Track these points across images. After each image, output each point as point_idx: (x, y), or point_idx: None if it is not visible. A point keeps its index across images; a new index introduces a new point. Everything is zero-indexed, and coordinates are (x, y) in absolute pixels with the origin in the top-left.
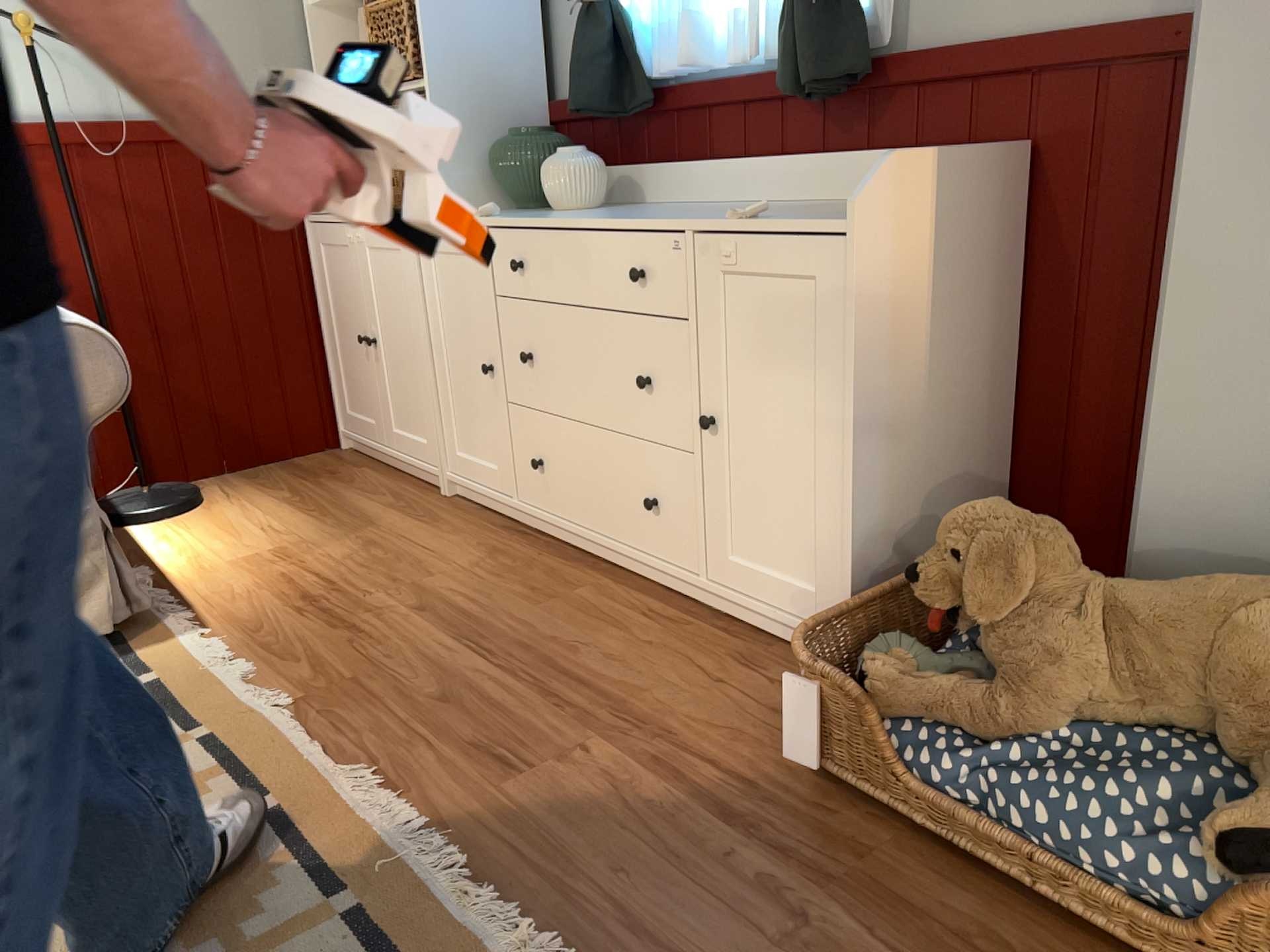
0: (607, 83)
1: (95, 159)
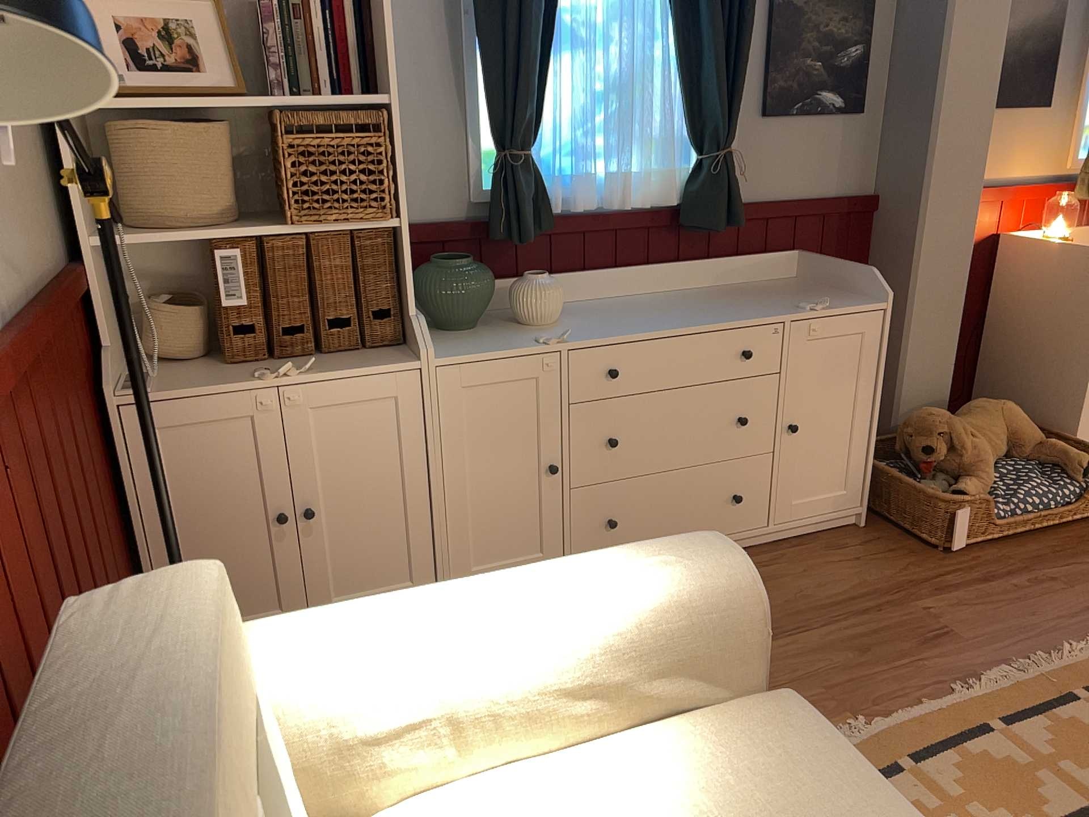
0: (535, 216)
1: (12, 385)
